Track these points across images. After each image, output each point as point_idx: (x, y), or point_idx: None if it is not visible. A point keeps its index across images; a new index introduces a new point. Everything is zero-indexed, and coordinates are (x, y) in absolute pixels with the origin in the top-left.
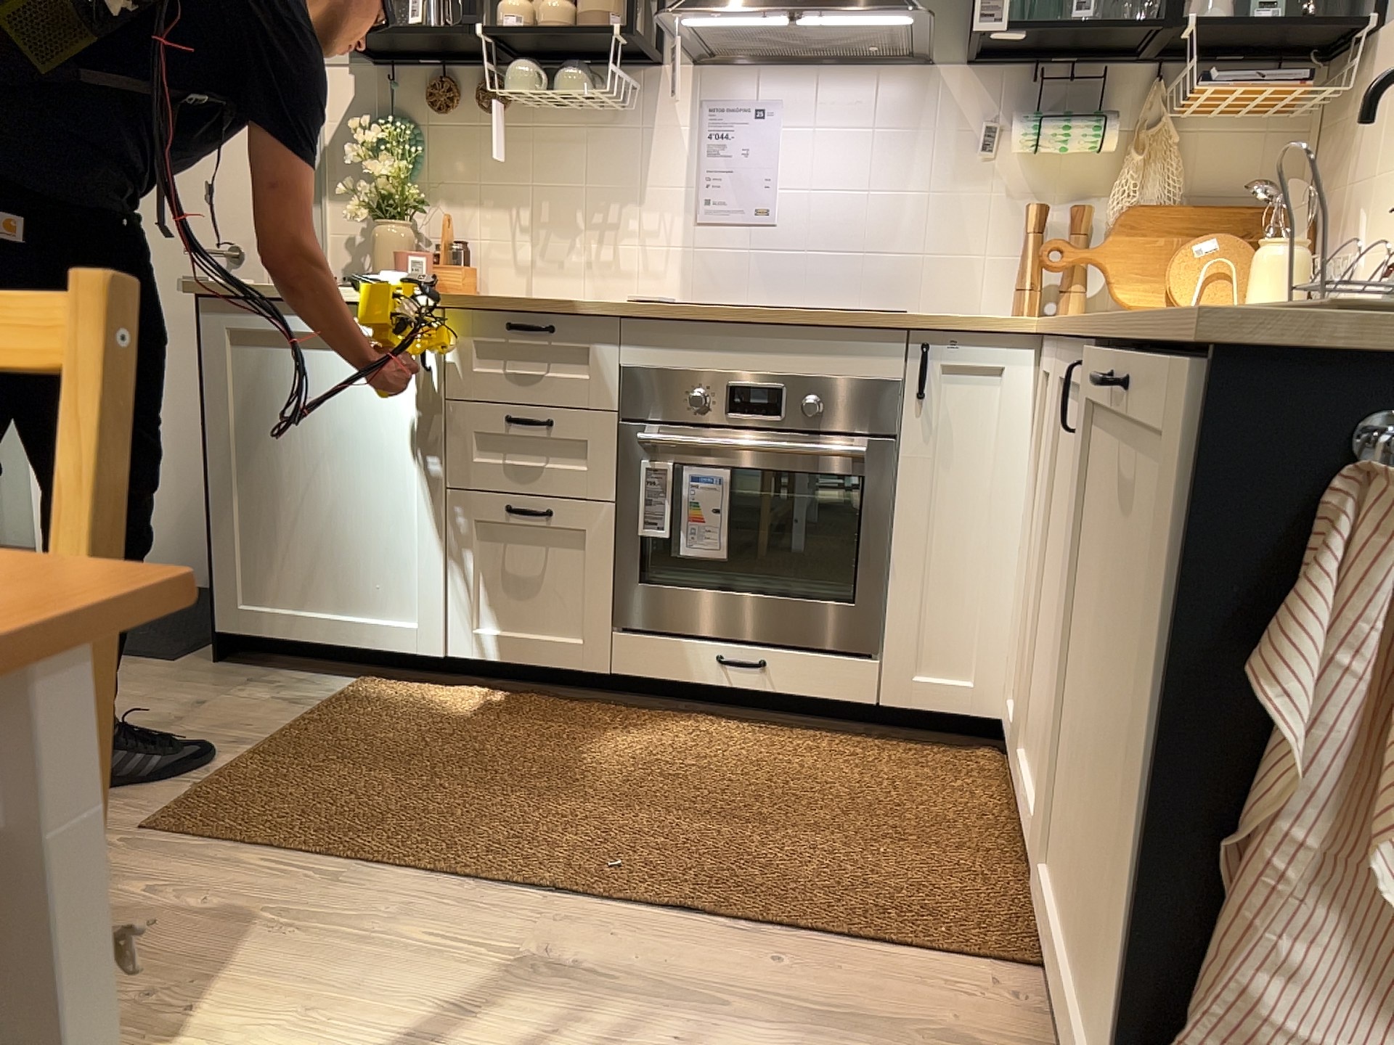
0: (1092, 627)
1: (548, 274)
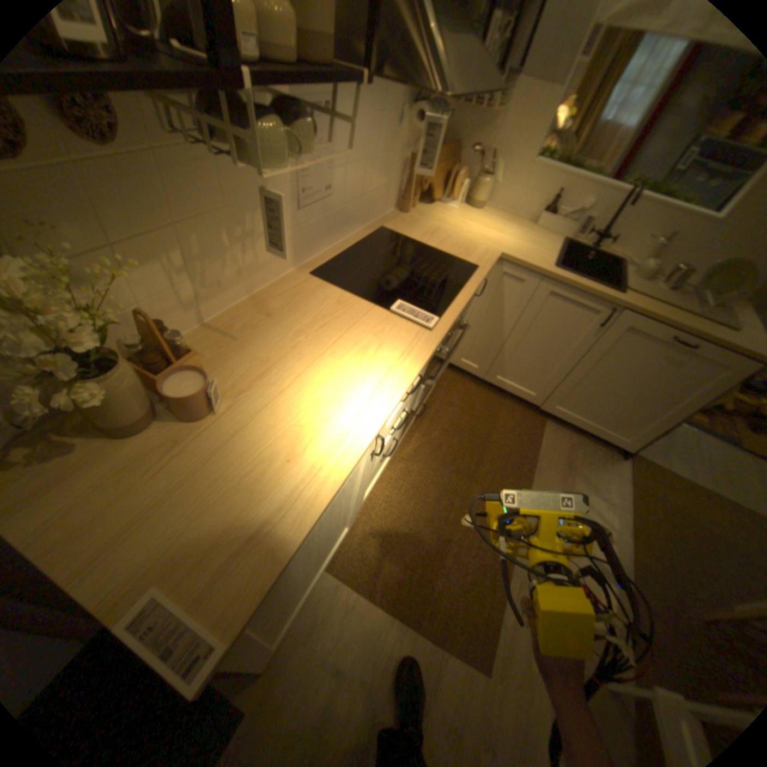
0: (605, 368)
1: (212, 295)
